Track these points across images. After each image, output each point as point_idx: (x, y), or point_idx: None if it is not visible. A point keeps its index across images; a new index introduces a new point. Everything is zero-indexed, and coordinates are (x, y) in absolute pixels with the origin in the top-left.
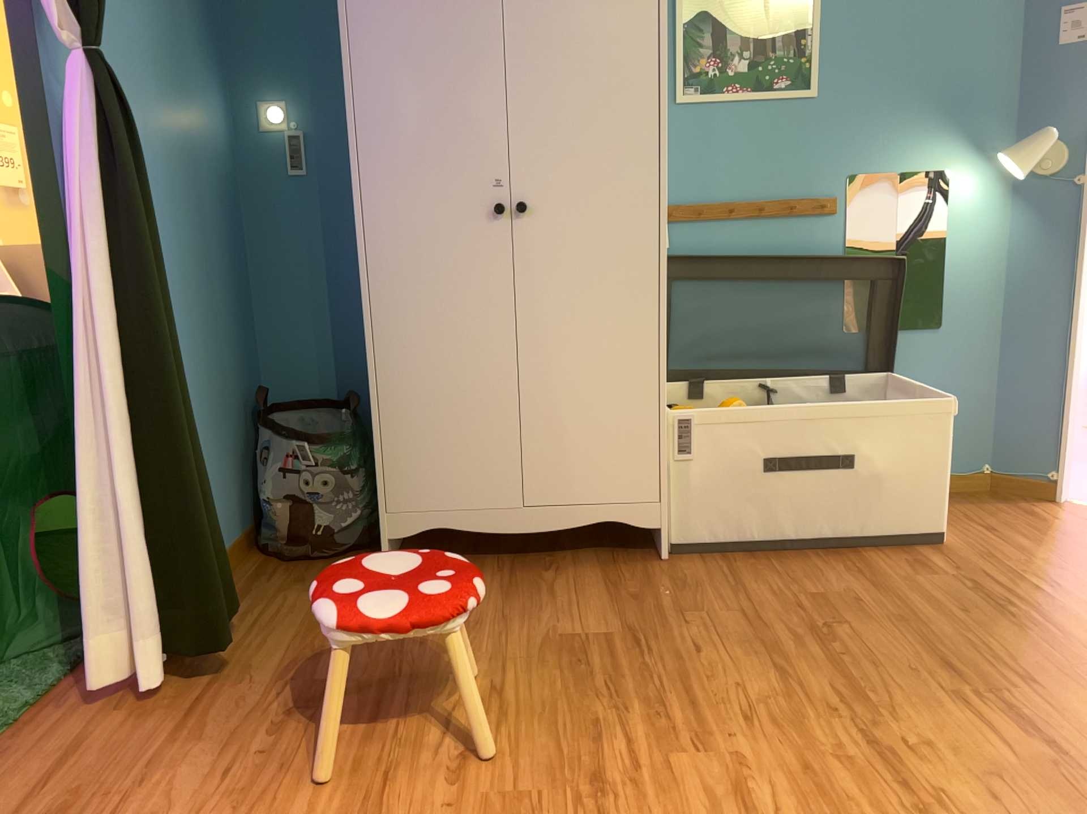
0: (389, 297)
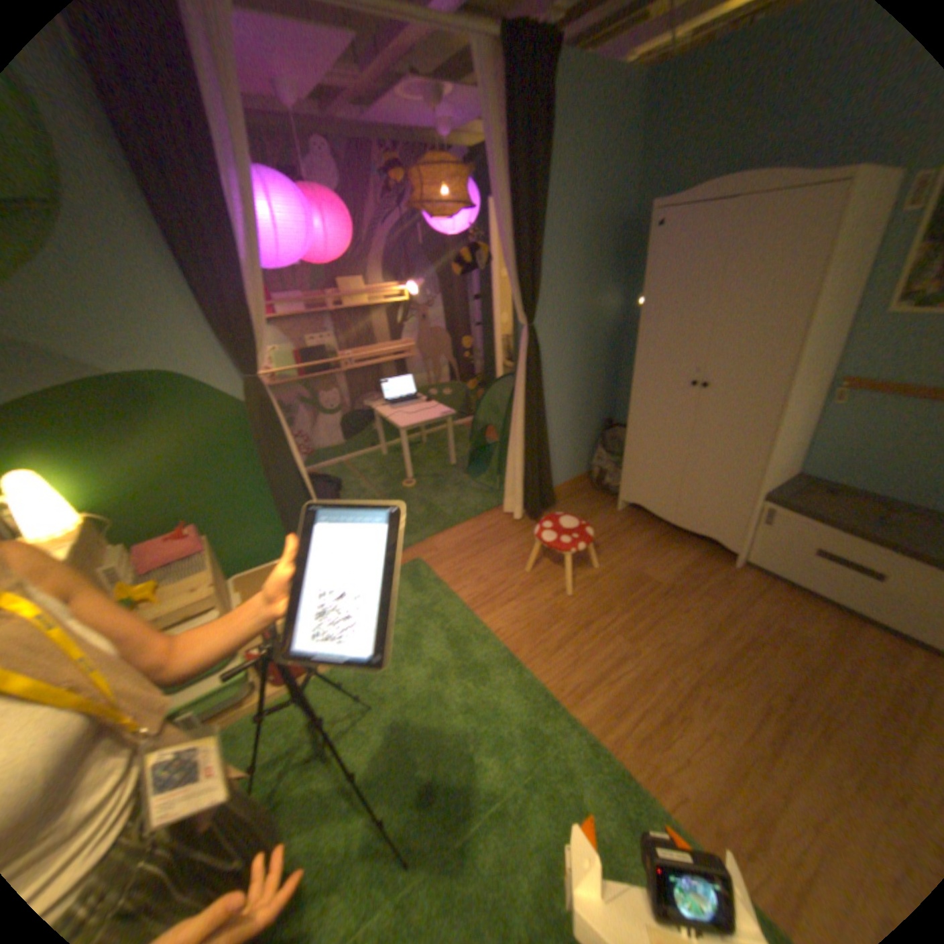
0: (641, 409)
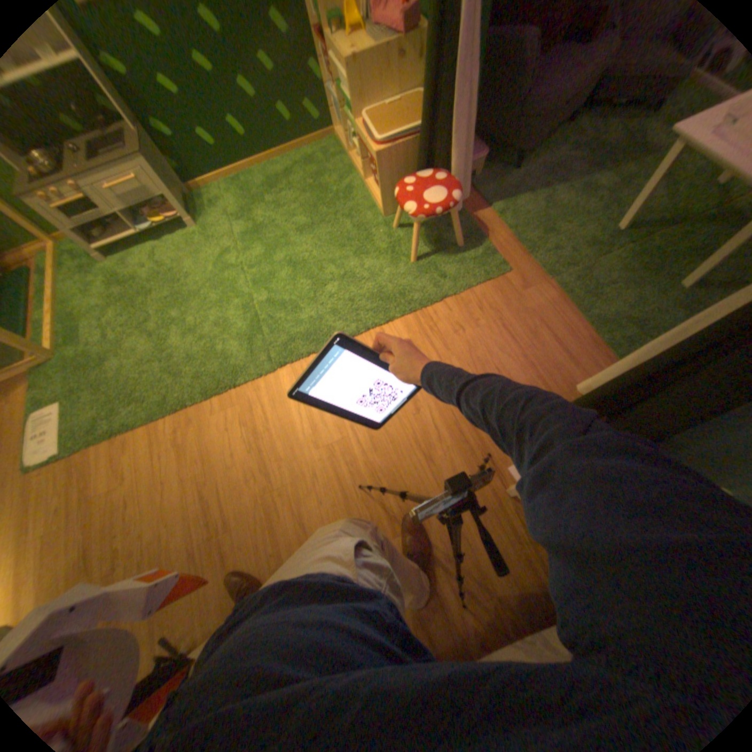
0: None
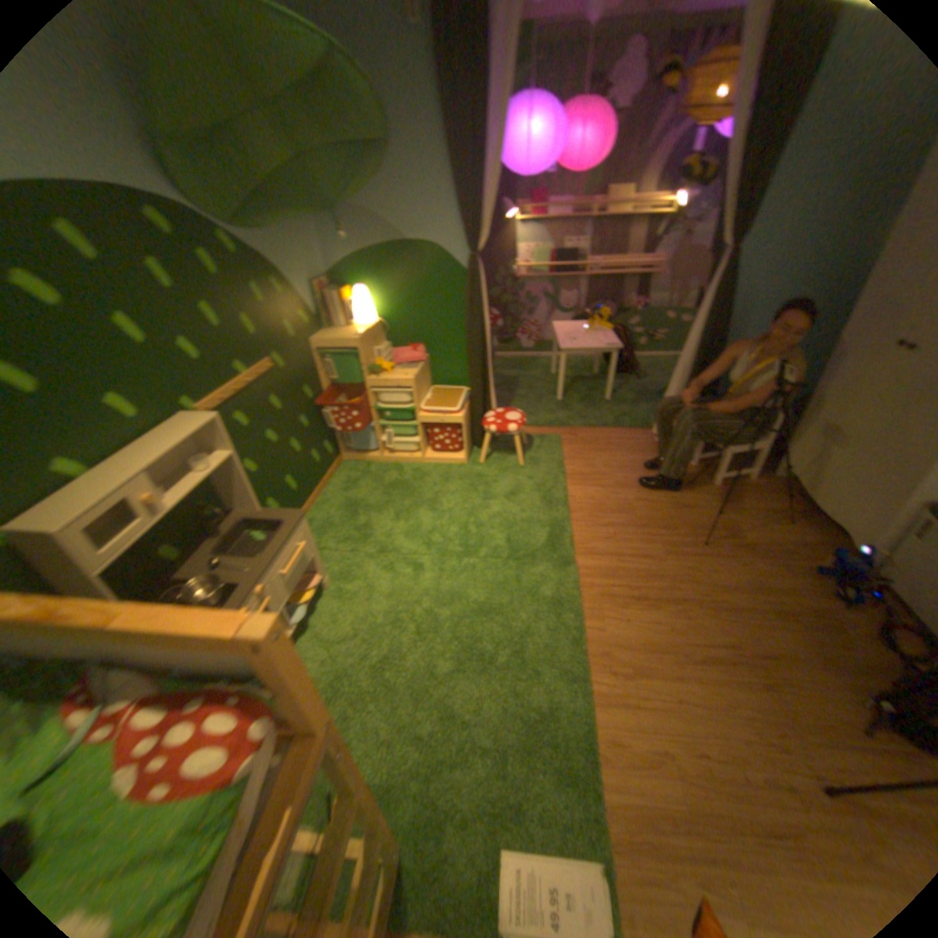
0: (837, 367)
